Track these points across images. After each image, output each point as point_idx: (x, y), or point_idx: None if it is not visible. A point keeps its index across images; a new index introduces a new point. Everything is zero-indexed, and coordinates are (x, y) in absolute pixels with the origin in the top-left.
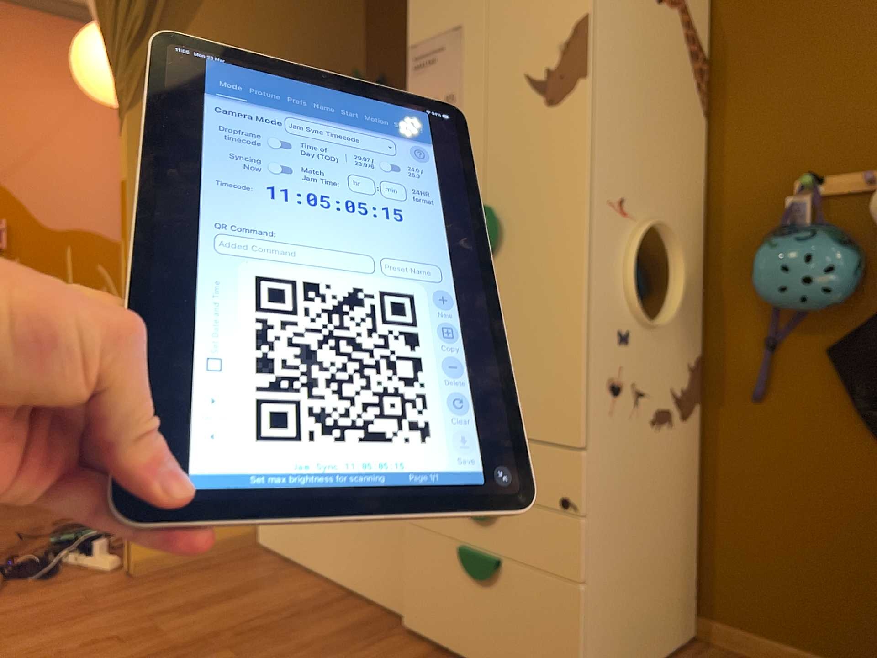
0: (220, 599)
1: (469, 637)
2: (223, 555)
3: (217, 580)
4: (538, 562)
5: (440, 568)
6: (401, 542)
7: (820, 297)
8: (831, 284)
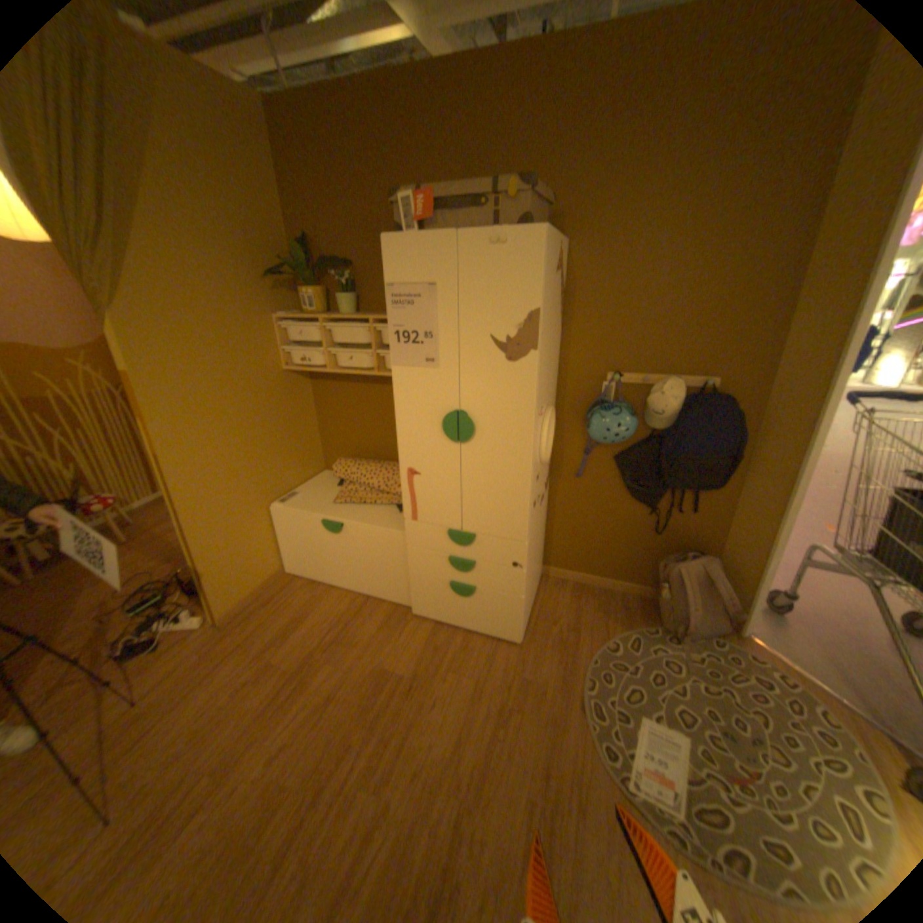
0: (293, 626)
1: (456, 618)
2: (268, 588)
3: (279, 612)
4: (497, 588)
5: (436, 590)
6: (403, 575)
7: (618, 442)
8: (625, 436)
